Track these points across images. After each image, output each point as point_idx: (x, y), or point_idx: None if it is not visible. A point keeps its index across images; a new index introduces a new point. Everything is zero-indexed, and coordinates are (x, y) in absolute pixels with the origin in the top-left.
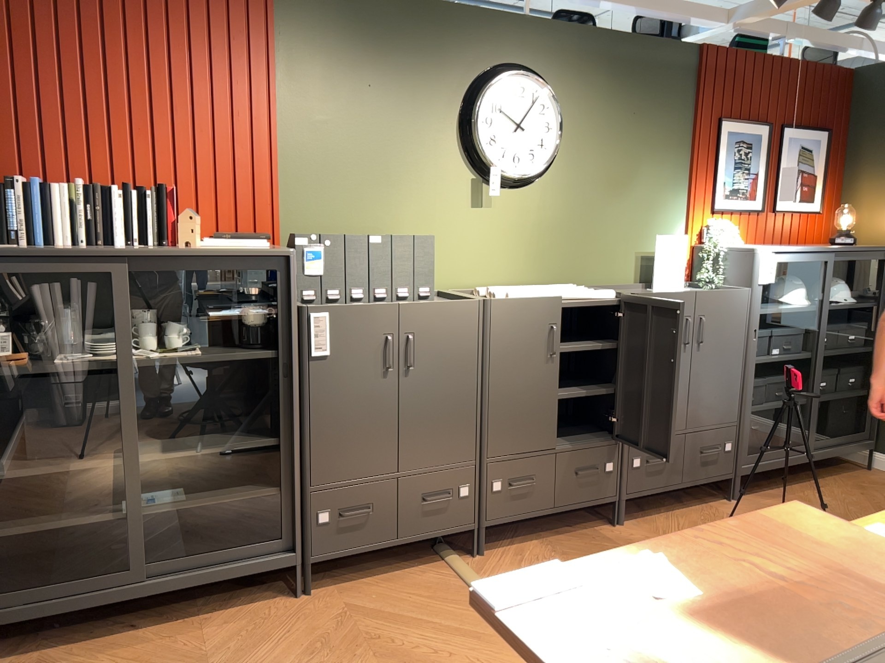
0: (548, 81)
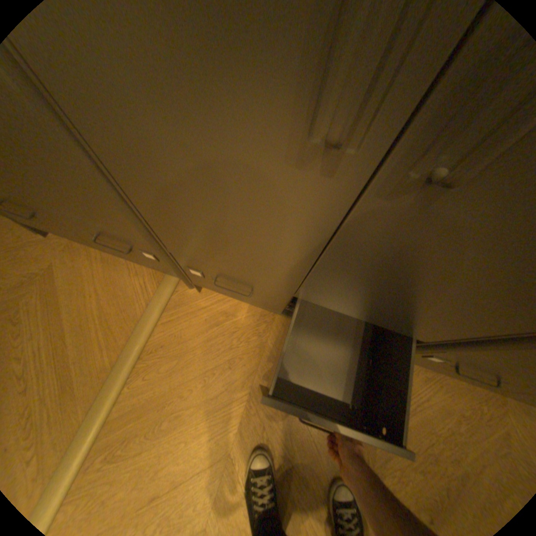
0: None
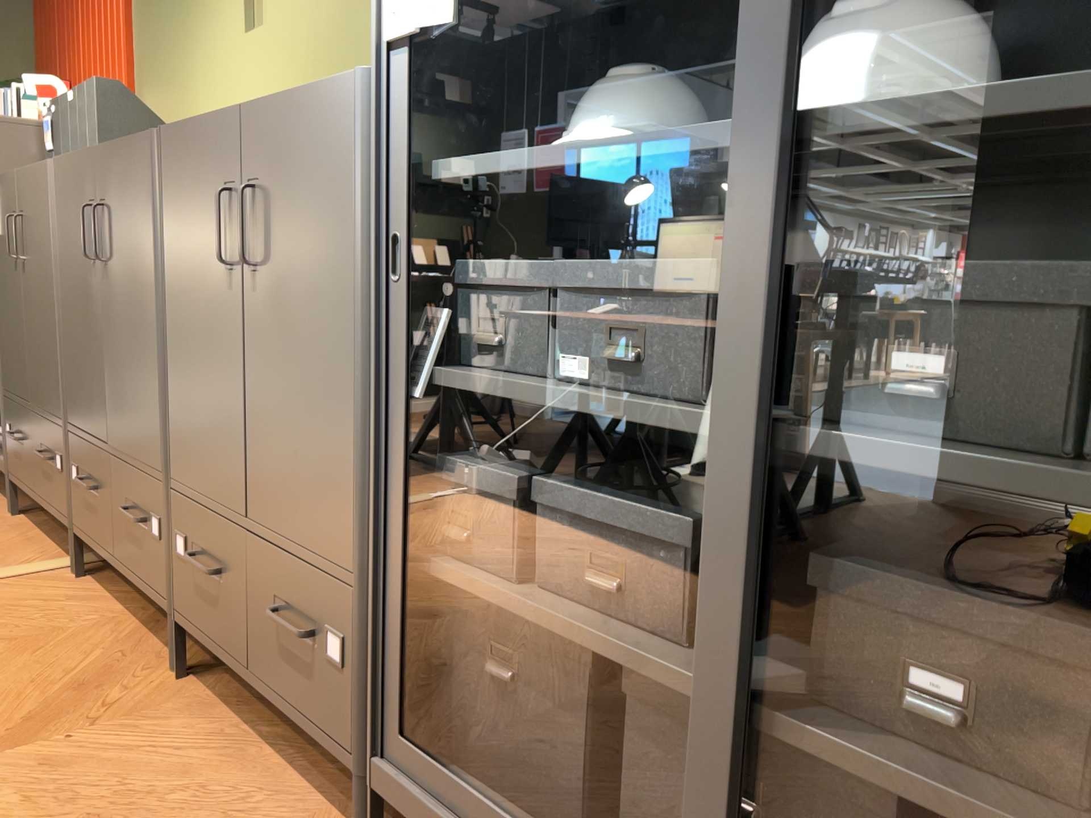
0: None
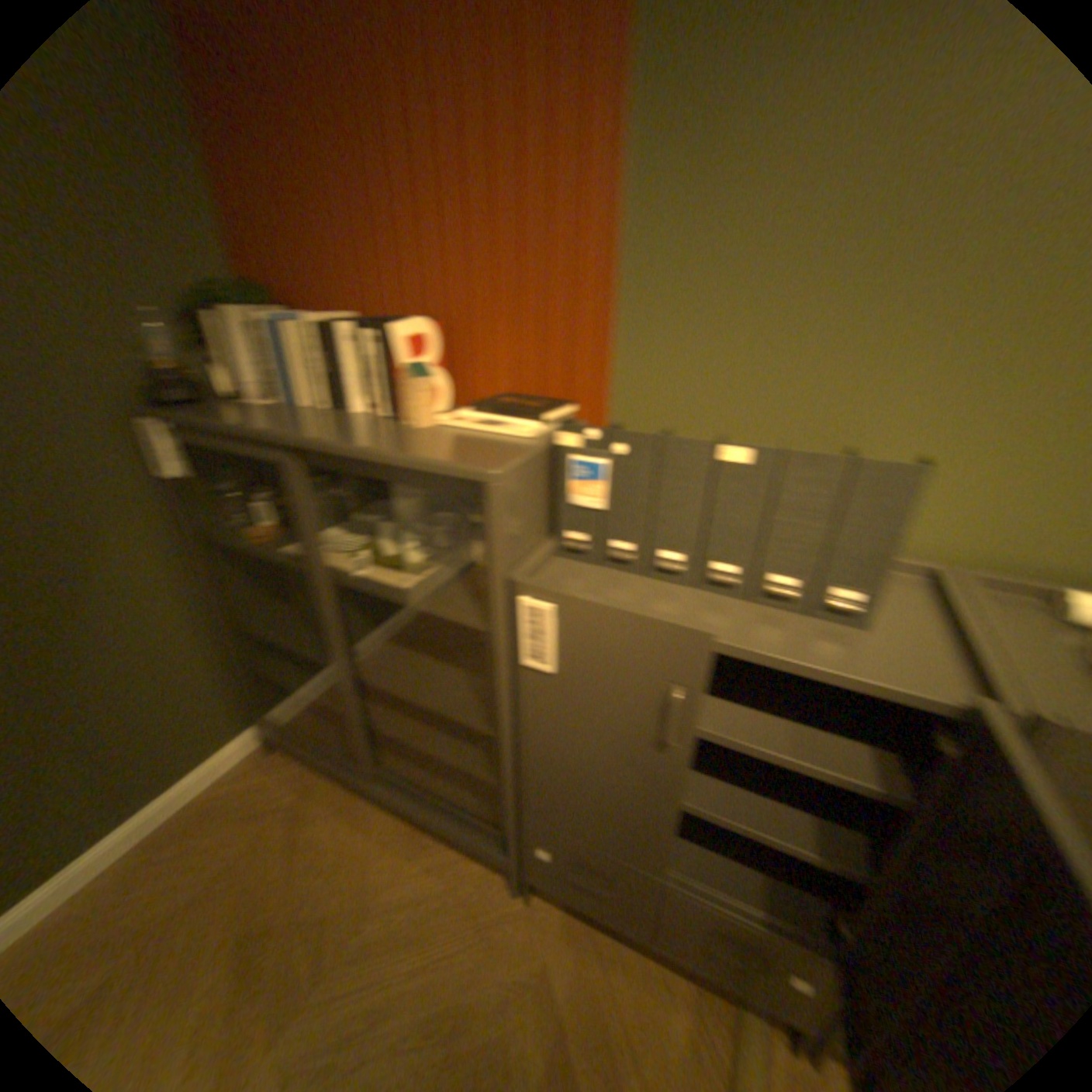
0: None
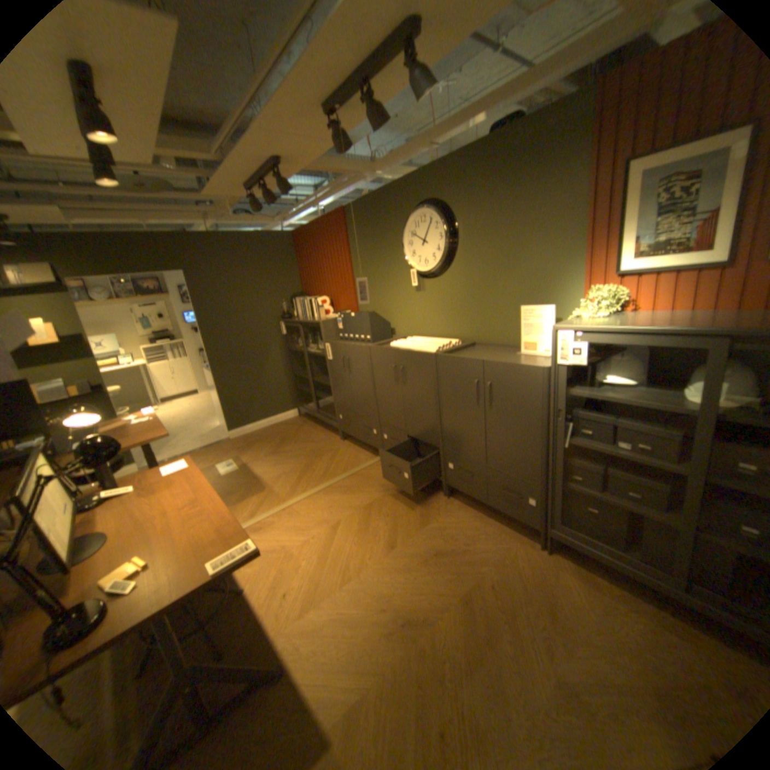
0: (445, 200)
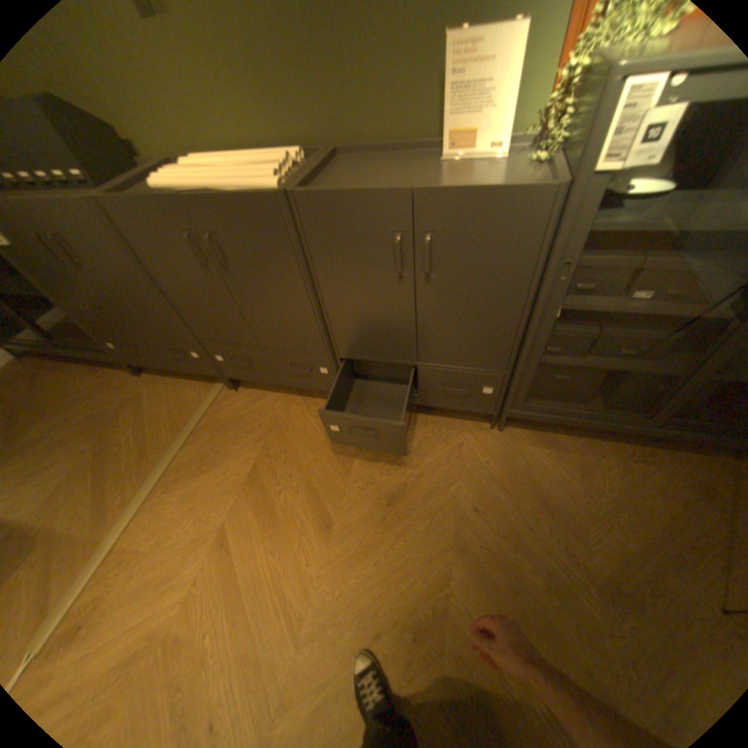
0: None
